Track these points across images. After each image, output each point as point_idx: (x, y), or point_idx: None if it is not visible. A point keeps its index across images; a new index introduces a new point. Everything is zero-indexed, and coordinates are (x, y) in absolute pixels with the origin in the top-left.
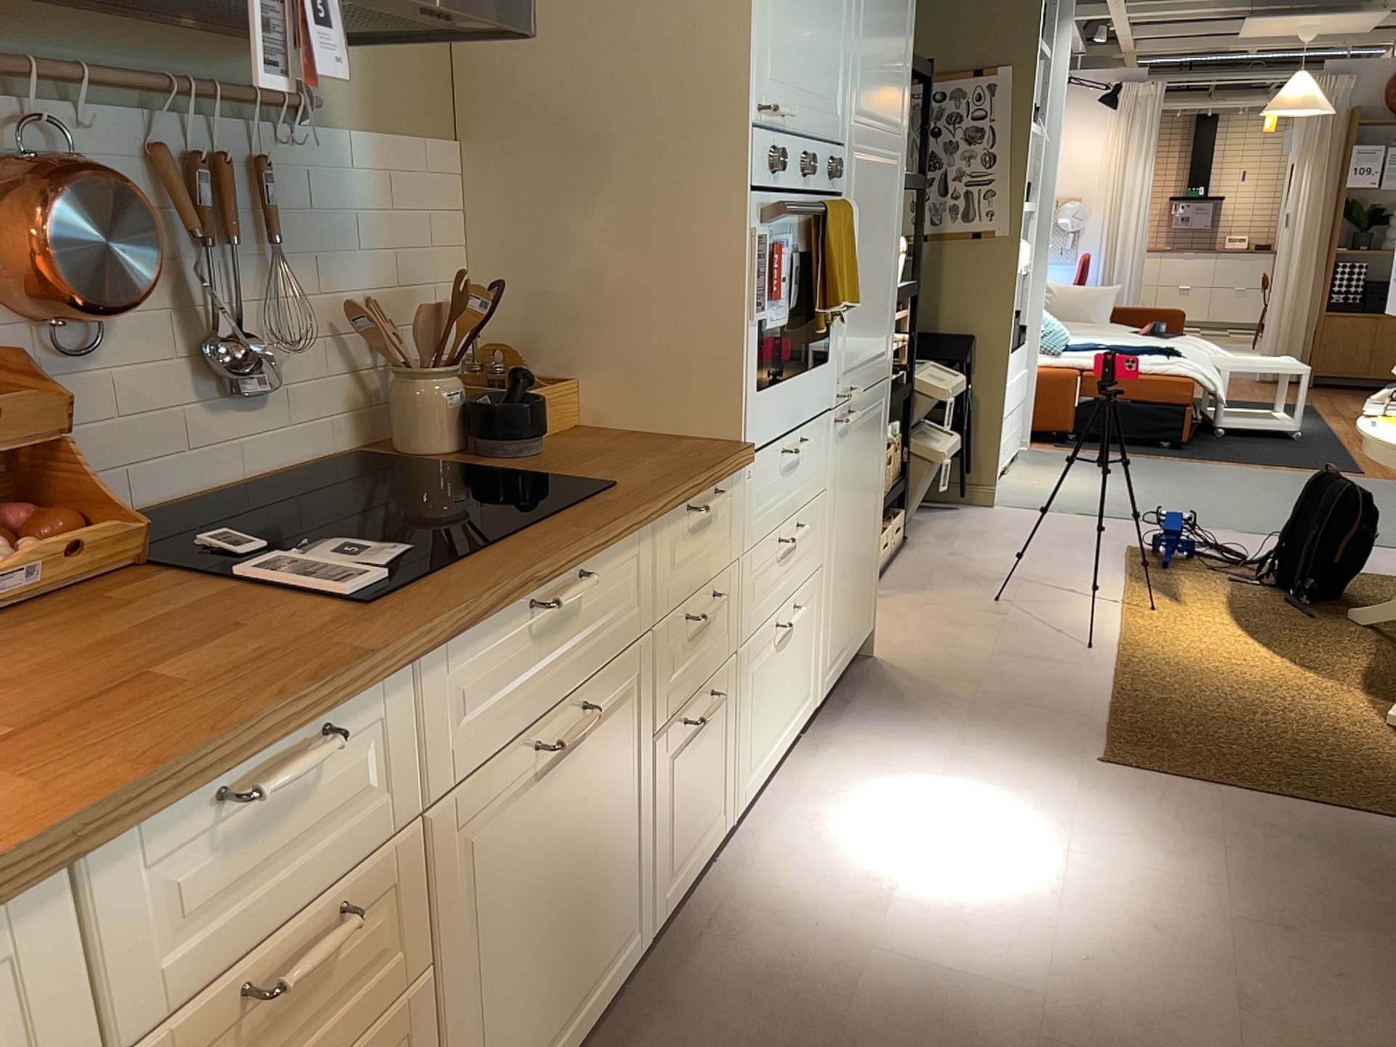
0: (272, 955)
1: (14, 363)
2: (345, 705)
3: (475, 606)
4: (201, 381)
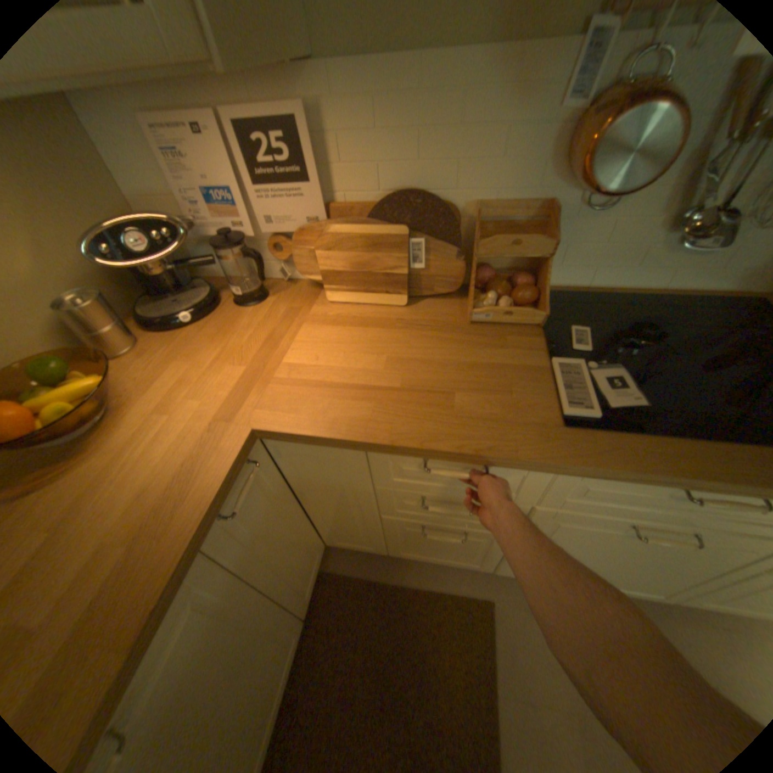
0: (442, 496)
1: (558, 209)
2: (501, 464)
3: (622, 473)
4: (680, 228)
